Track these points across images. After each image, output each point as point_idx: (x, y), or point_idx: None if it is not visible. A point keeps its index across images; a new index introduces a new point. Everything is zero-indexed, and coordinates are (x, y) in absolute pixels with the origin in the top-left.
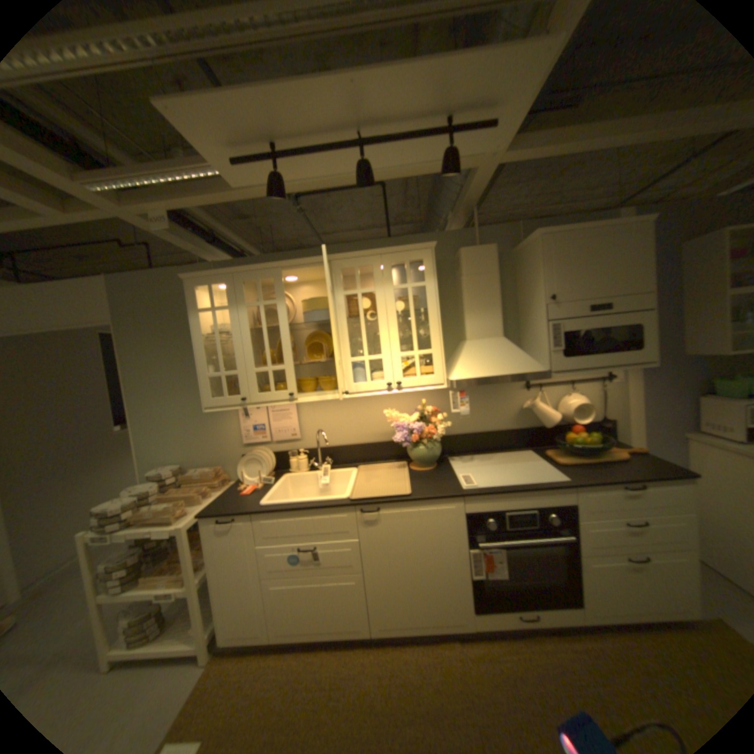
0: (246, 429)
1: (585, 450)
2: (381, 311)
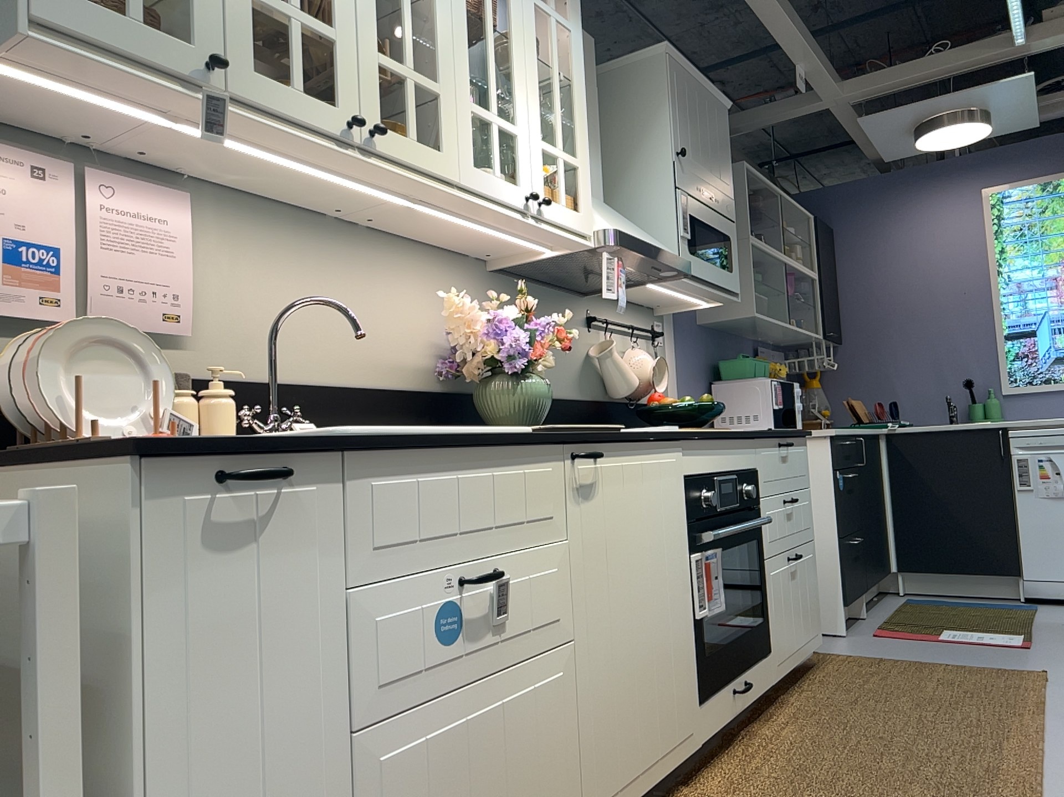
0: None
1: (696, 415)
2: (517, 30)
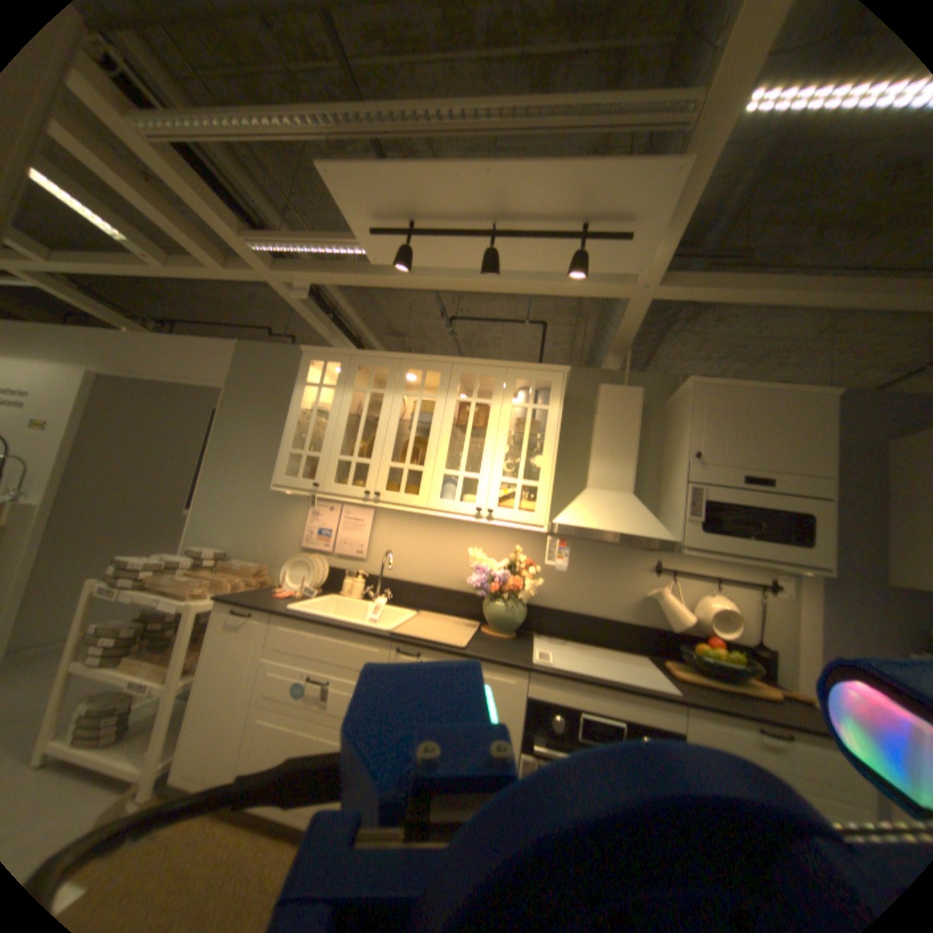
0: (310, 528)
1: (716, 668)
2: (490, 424)
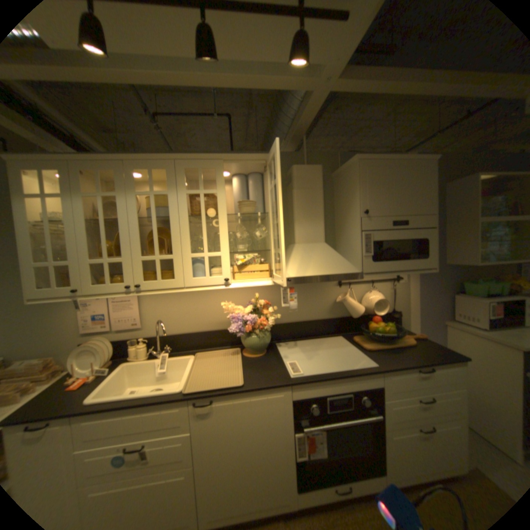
0: (82, 318)
1: (384, 337)
2: (221, 211)
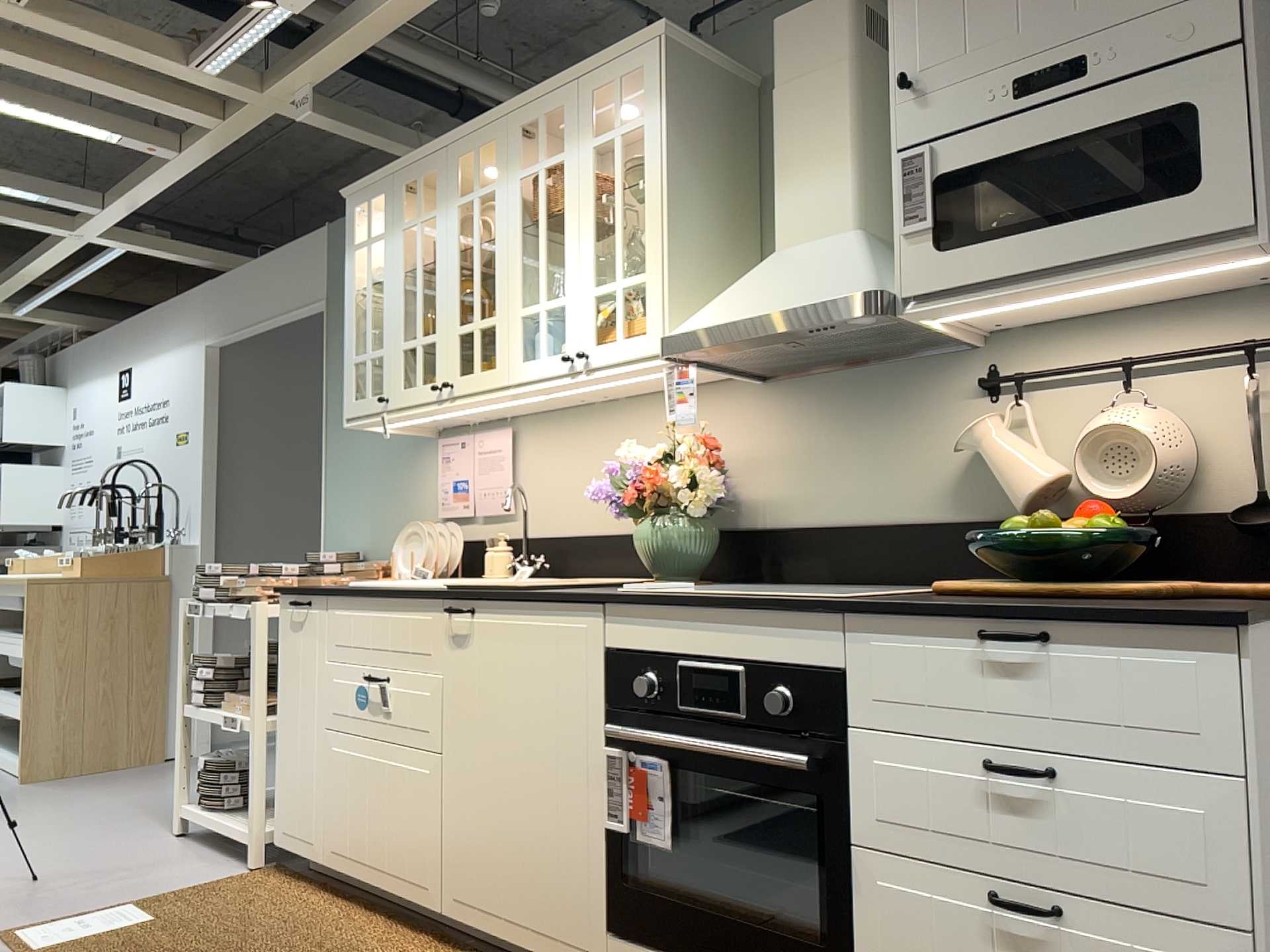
0: (441, 485)
1: (1027, 553)
2: (568, 198)
